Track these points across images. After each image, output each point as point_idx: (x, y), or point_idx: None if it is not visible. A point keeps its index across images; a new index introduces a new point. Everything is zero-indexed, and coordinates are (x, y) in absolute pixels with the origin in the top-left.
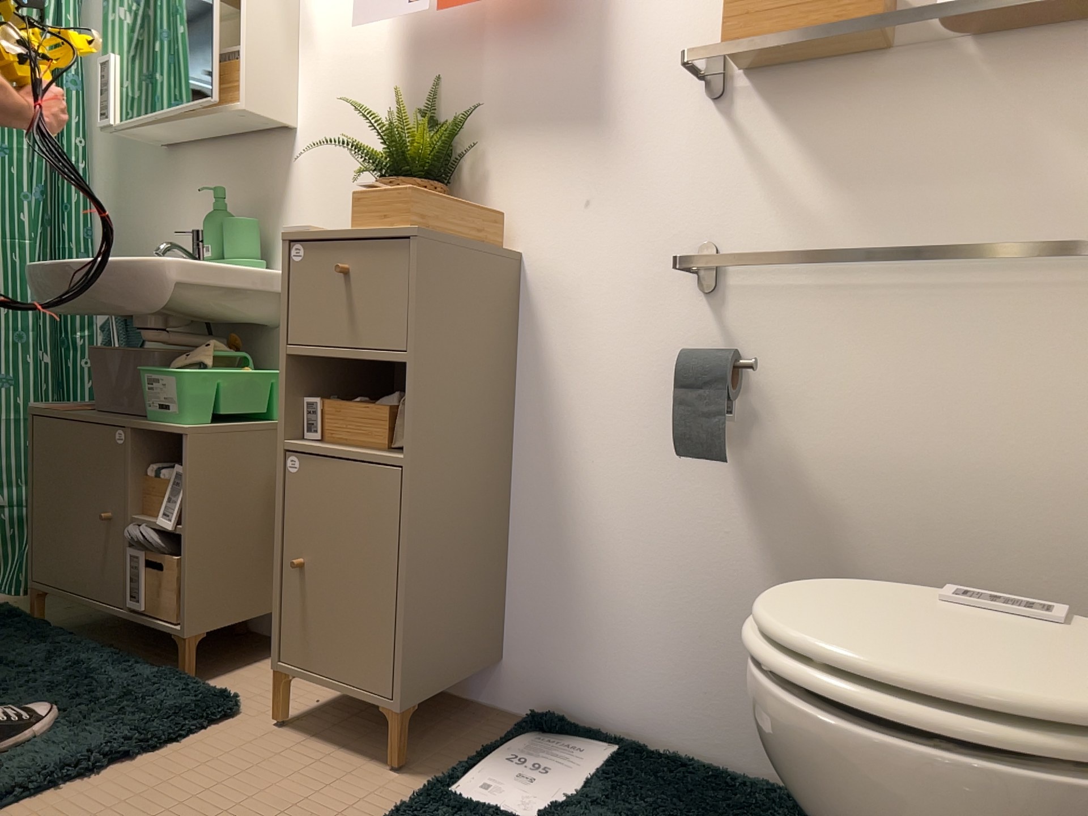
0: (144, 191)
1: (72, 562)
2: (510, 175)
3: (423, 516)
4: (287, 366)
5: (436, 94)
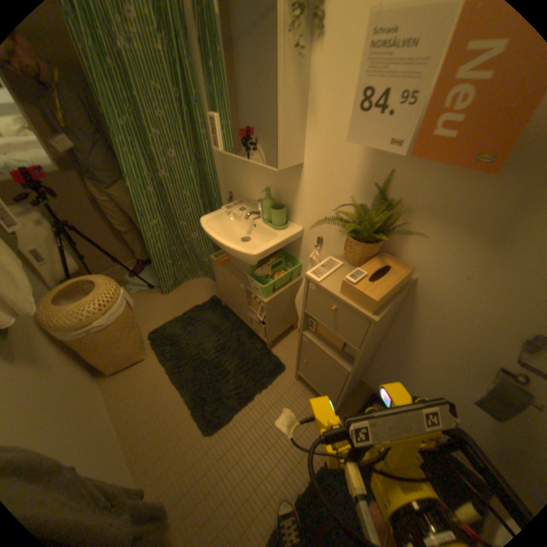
0: (229, 158)
1: (229, 302)
2: (424, 240)
3: (353, 380)
4: (302, 314)
5: (389, 177)
